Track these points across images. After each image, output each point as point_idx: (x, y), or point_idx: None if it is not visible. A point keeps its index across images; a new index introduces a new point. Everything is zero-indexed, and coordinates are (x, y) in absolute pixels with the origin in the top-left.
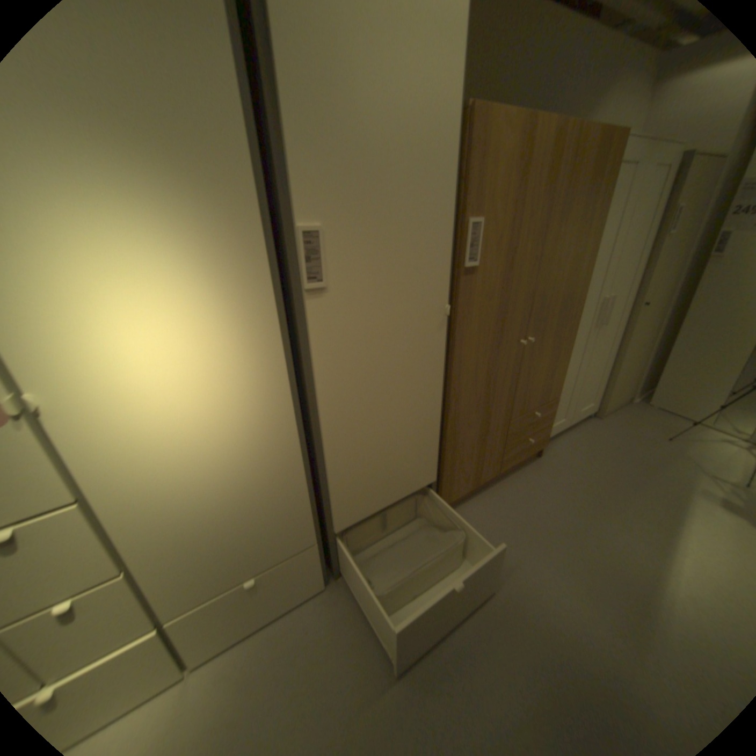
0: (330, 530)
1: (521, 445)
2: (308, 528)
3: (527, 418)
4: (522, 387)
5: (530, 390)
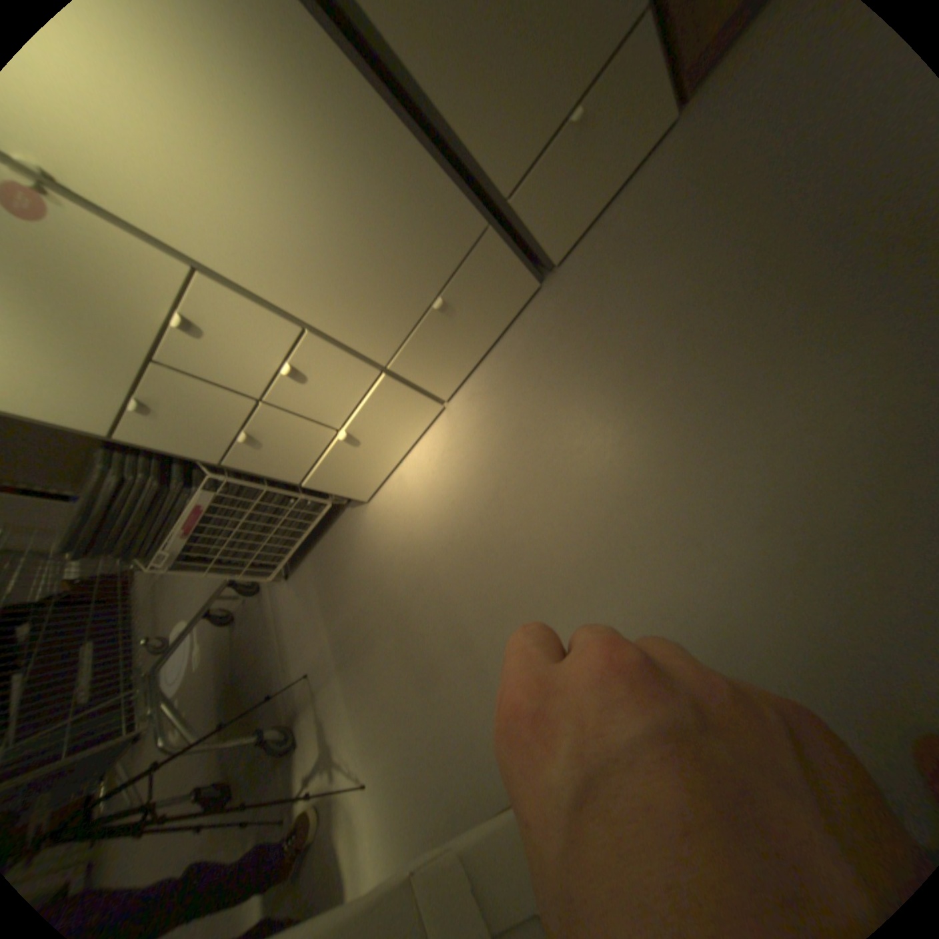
0: (500, 195)
1: None
2: (463, 201)
3: None
4: None
5: None
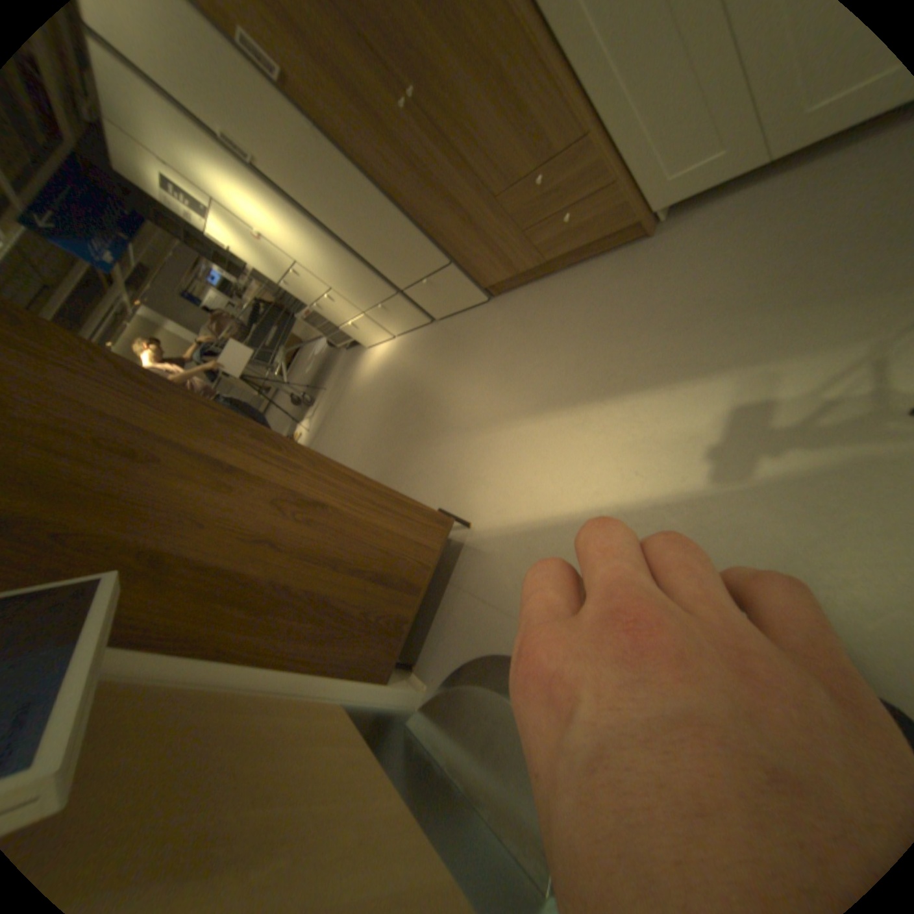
0: (402, 286)
1: (558, 220)
2: (383, 282)
3: (531, 184)
4: (473, 146)
5: (494, 145)
